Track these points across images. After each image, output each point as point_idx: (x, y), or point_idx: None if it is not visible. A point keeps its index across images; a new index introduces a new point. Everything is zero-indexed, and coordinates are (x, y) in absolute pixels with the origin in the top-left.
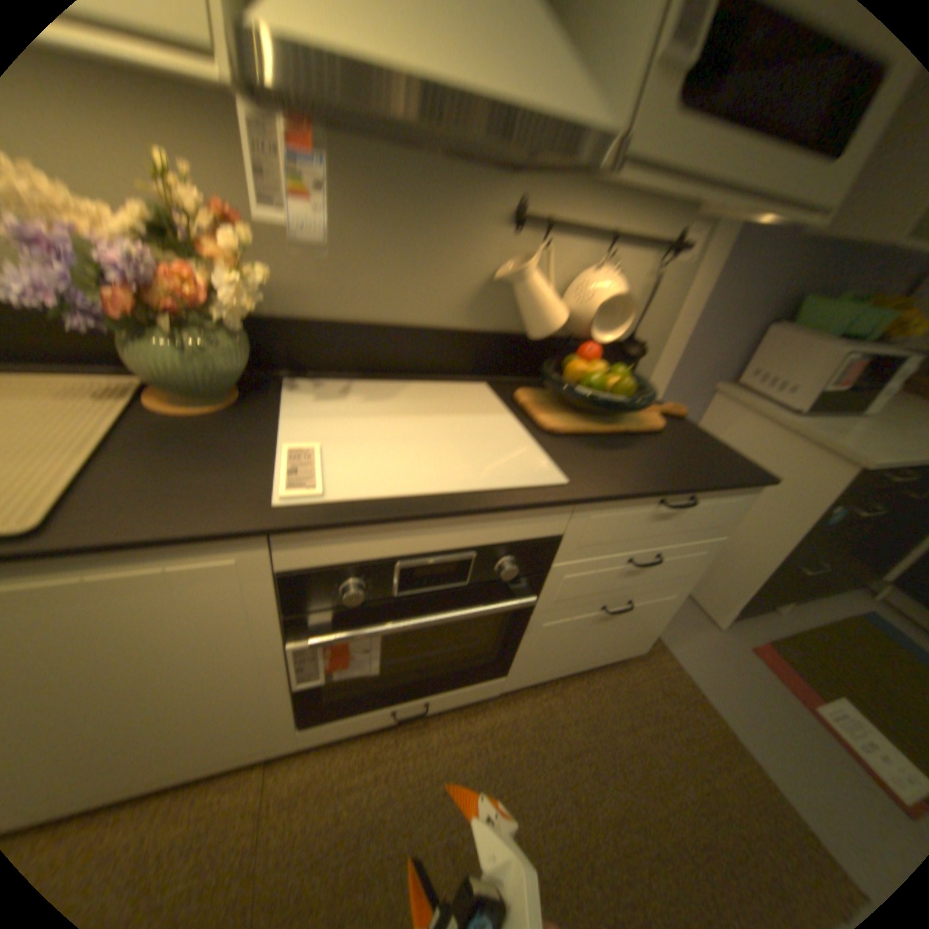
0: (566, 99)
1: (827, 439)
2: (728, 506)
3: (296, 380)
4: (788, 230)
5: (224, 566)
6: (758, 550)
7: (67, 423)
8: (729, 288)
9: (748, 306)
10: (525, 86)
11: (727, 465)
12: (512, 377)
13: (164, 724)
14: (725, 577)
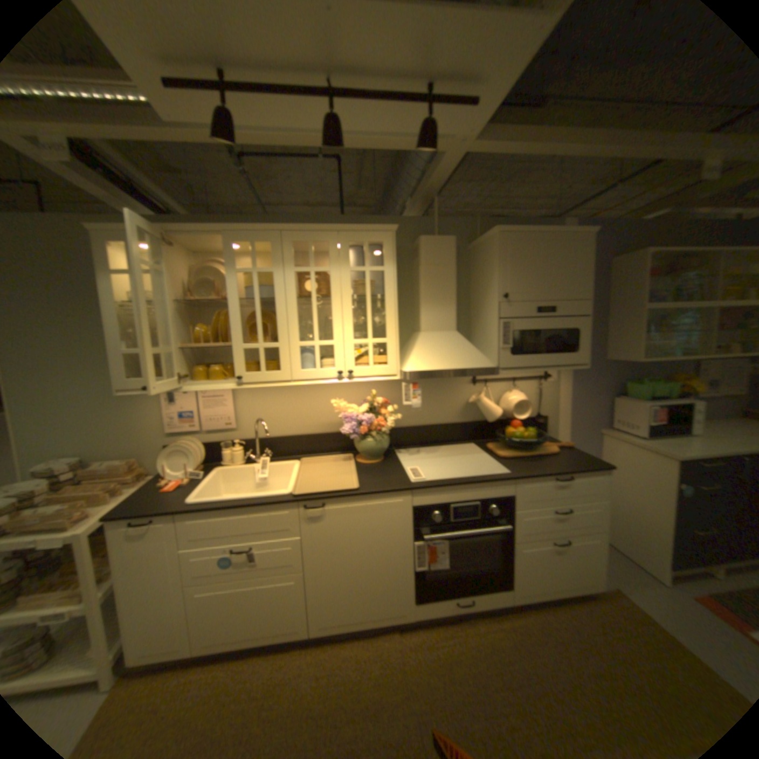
0: (478, 365)
1: (659, 450)
2: (596, 483)
3: (399, 452)
4: (599, 361)
5: (400, 504)
6: (661, 523)
7: (345, 469)
8: (581, 388)
9: (597, 393)
10: (467, 366)
11: (589, 464)
12: (485, 440)
13: (371, 585)
14: (653, 548)
